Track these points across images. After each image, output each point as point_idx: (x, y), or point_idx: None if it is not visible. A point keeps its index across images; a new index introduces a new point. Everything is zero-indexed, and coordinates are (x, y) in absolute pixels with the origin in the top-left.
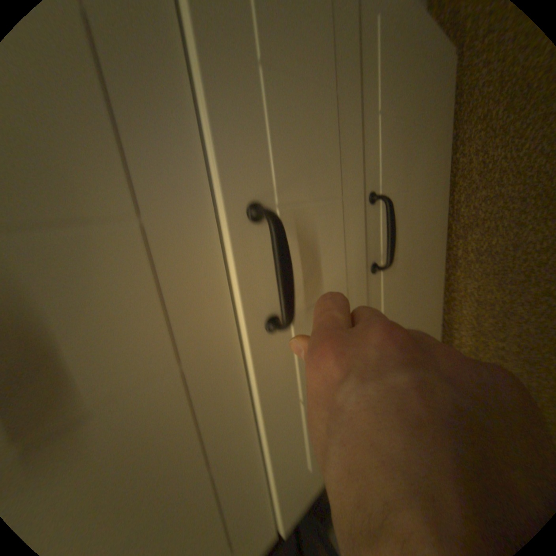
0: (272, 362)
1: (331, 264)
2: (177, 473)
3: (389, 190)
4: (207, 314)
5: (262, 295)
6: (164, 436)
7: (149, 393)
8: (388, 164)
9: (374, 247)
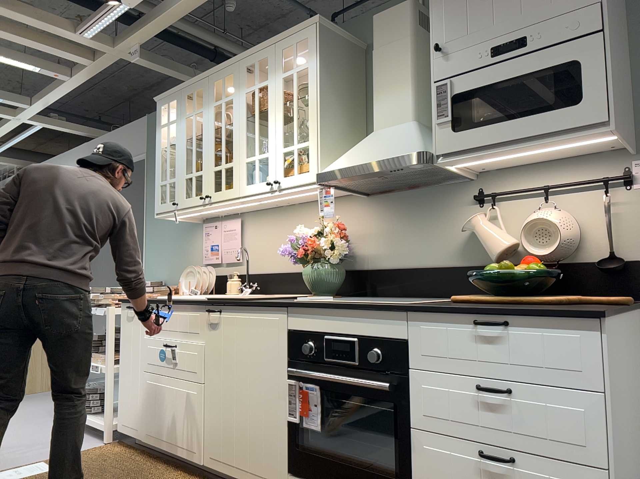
0: (468, 383)
1: (491, 419)
2: (456, 350)
3: (517, 476)
4: (489, 369)
5: (489, 385)
6: (466, 350)
7: (477, 351)
8: (530, 478)
9: (492, 452)
